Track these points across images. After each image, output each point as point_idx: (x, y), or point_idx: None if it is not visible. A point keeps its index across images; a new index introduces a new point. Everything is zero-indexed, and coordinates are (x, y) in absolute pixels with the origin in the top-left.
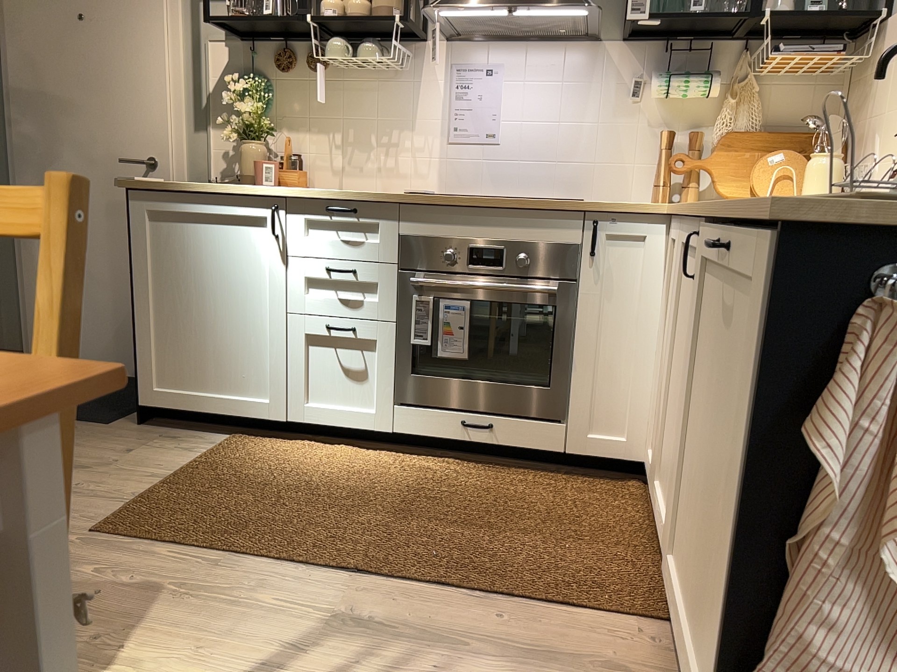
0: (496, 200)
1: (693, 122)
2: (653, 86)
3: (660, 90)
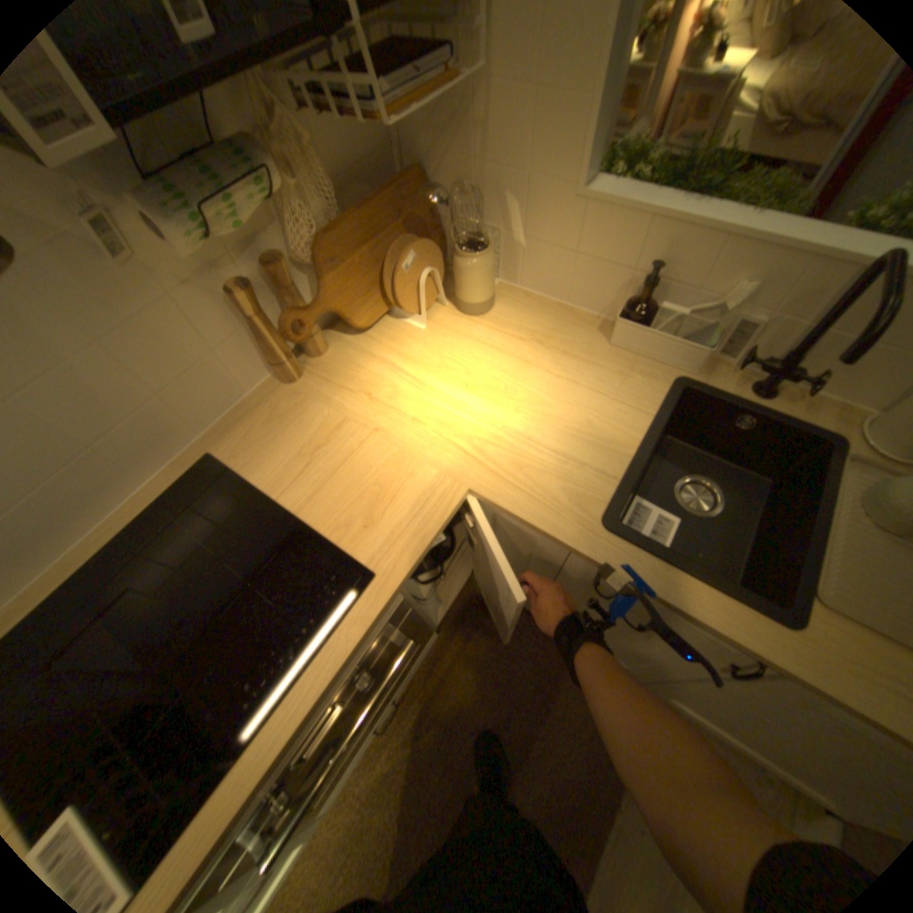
0: (285, 738)
1: (240, 230)
2: (174, 237)
3: (187, 233)
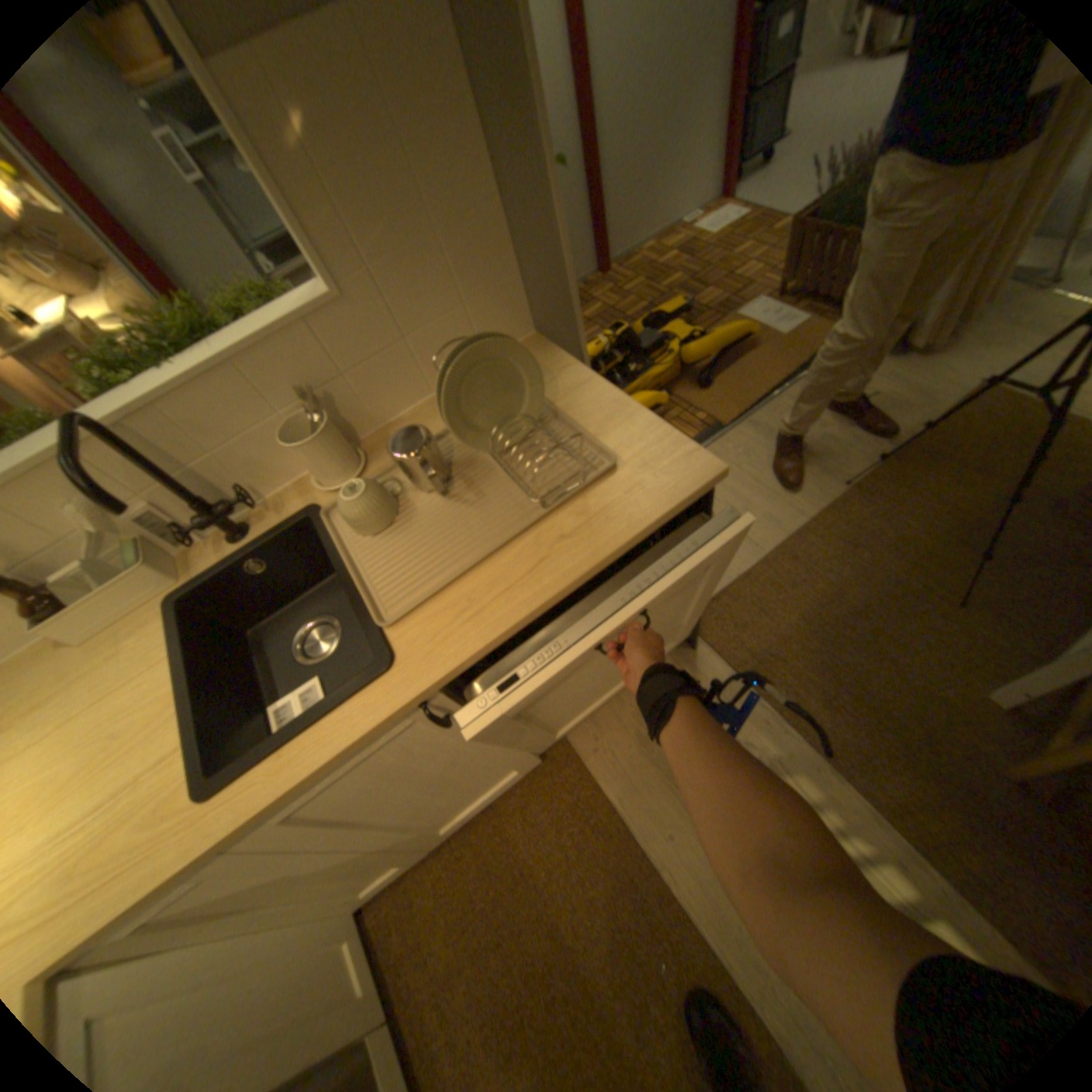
0: None
1: None
2: None
3: None
